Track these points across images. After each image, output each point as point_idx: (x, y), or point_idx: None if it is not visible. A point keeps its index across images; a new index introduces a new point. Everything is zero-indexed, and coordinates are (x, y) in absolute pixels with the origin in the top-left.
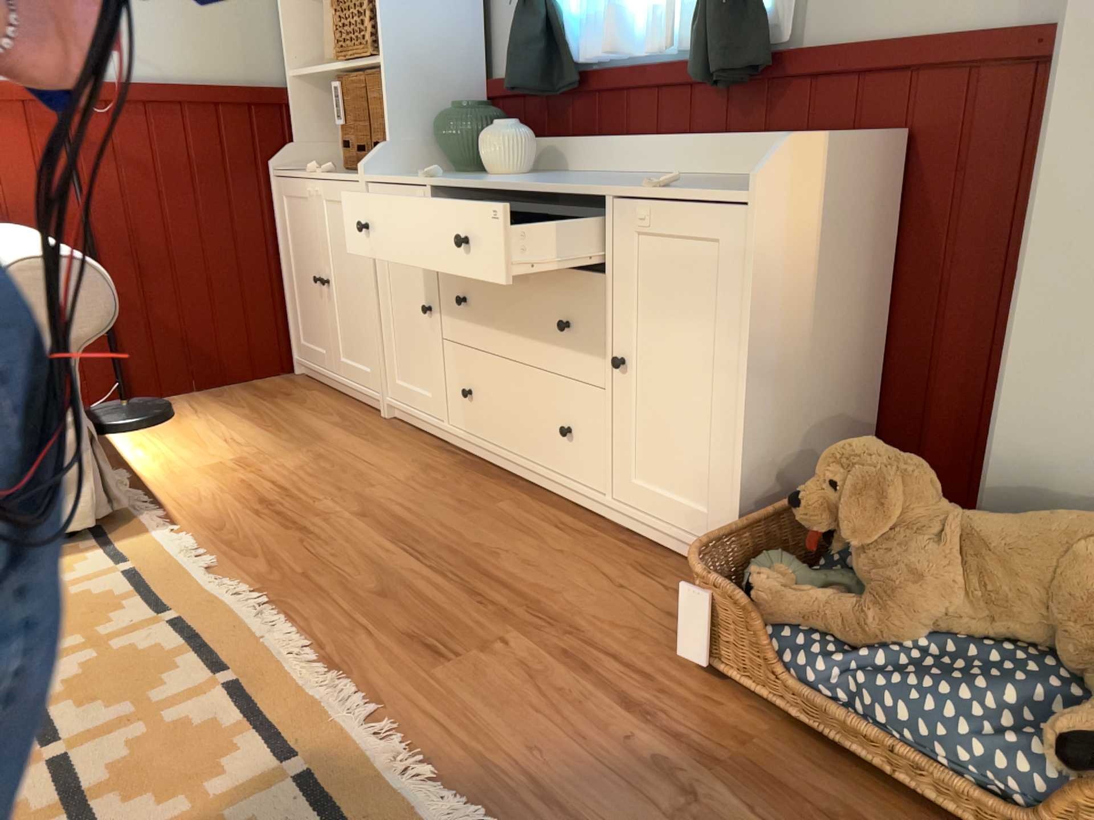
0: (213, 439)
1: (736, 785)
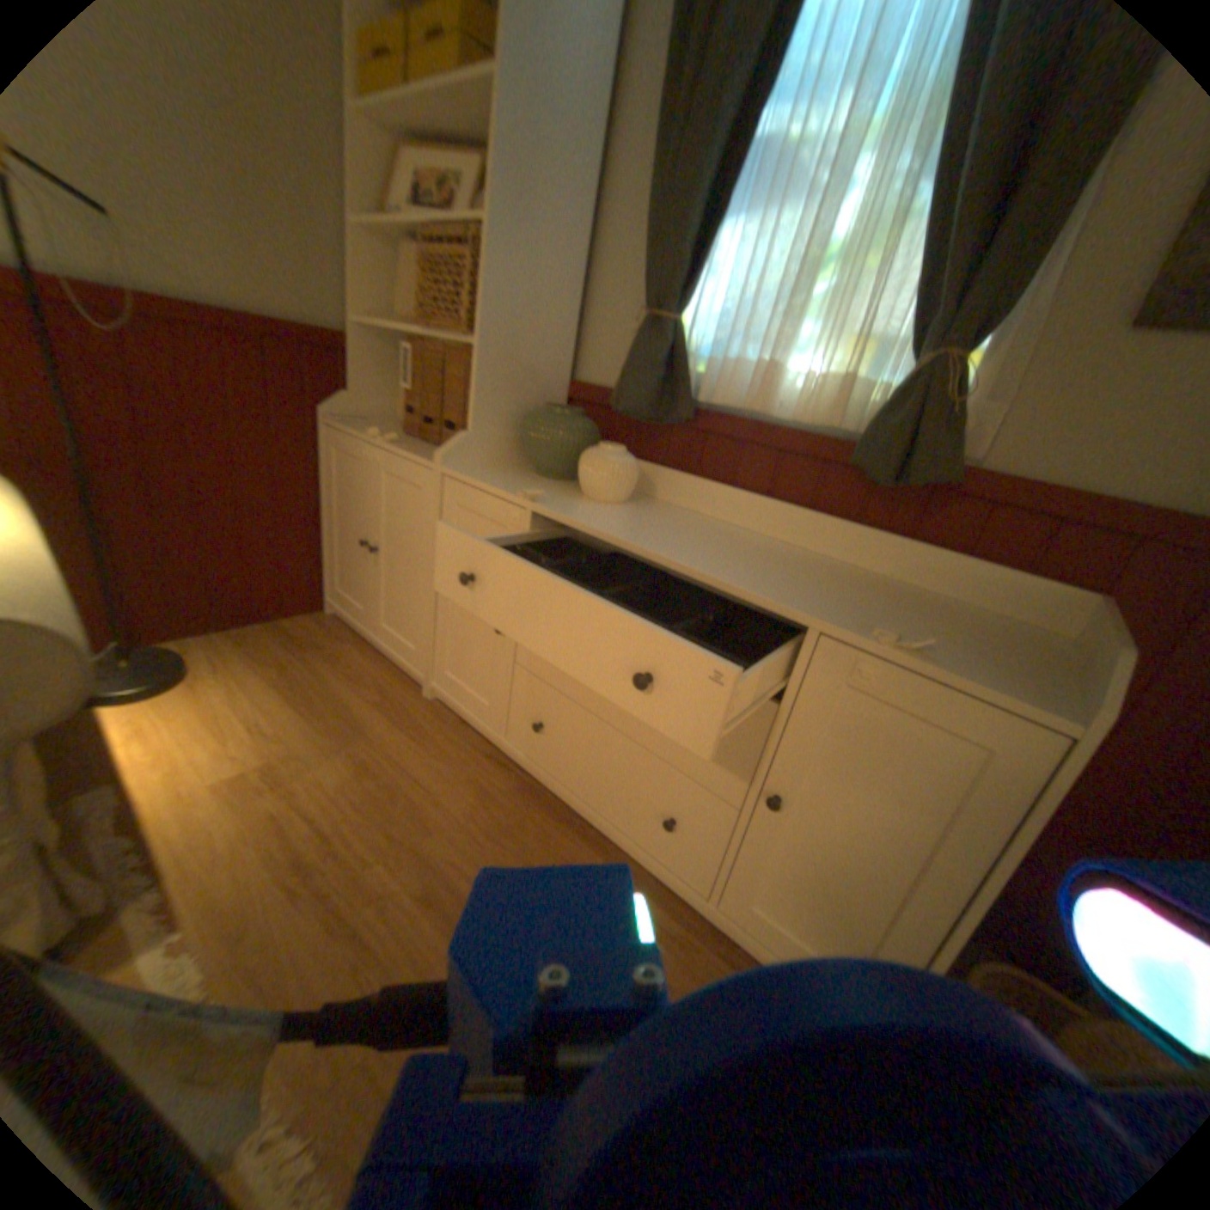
0: (233, 726)
1: None
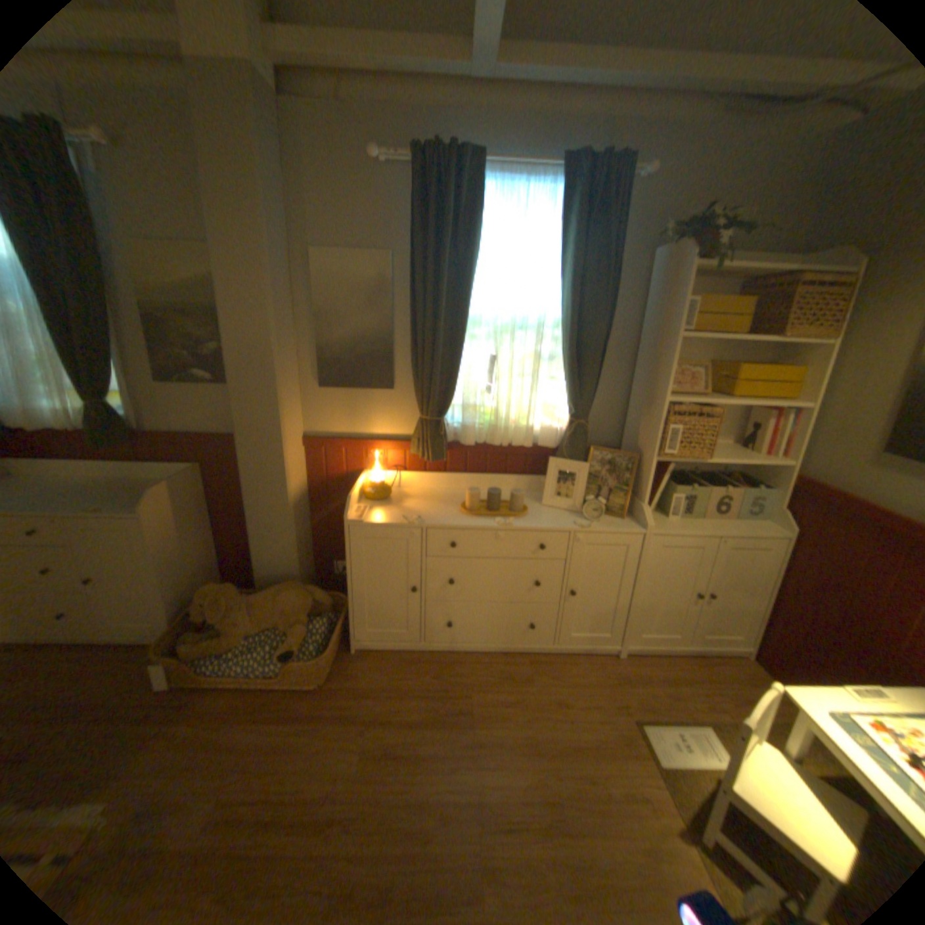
0: None
1: (189, 725)
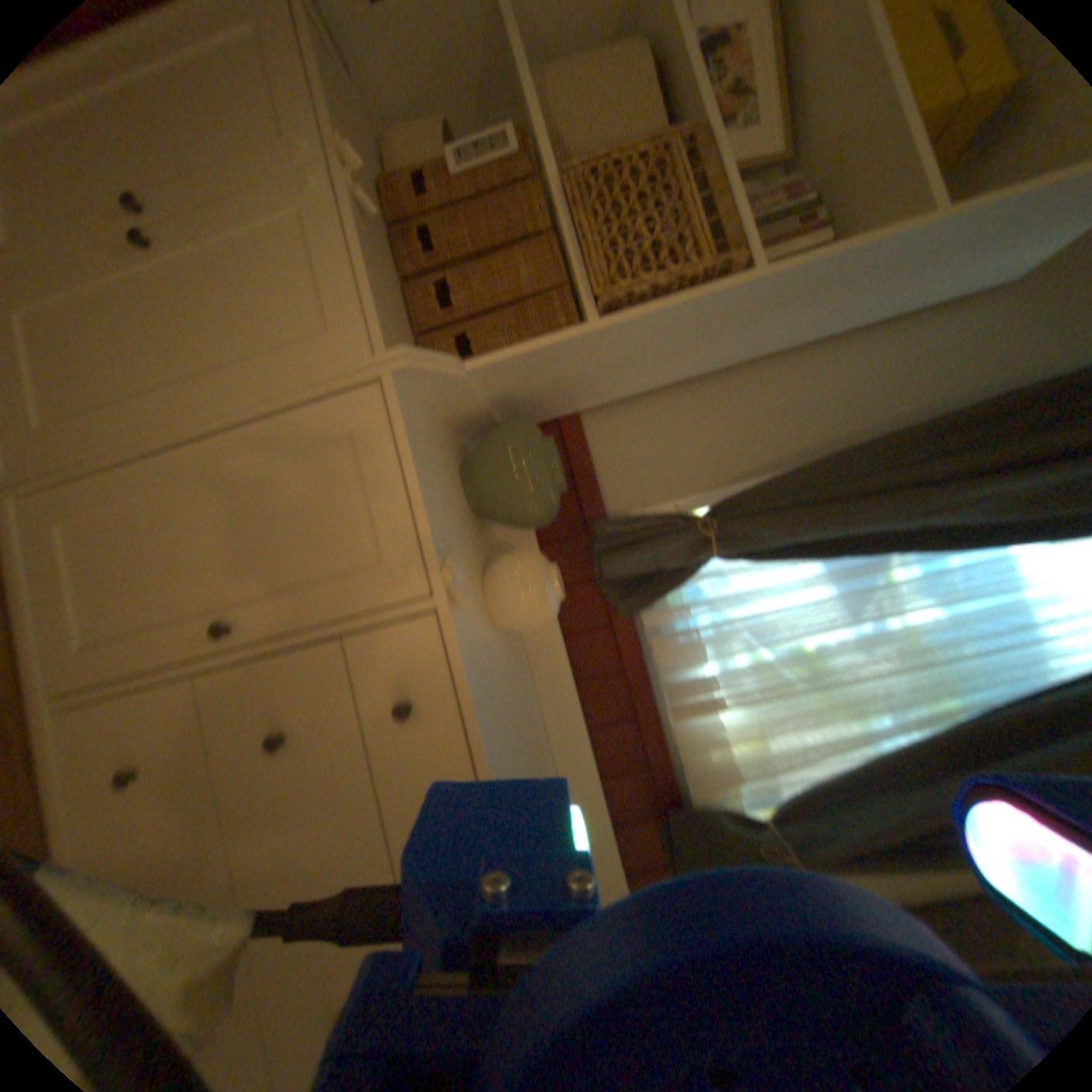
0: None
1: None
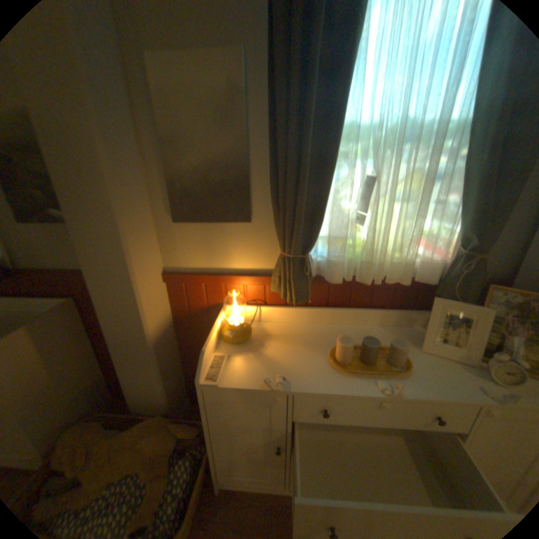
0: None
1: None
